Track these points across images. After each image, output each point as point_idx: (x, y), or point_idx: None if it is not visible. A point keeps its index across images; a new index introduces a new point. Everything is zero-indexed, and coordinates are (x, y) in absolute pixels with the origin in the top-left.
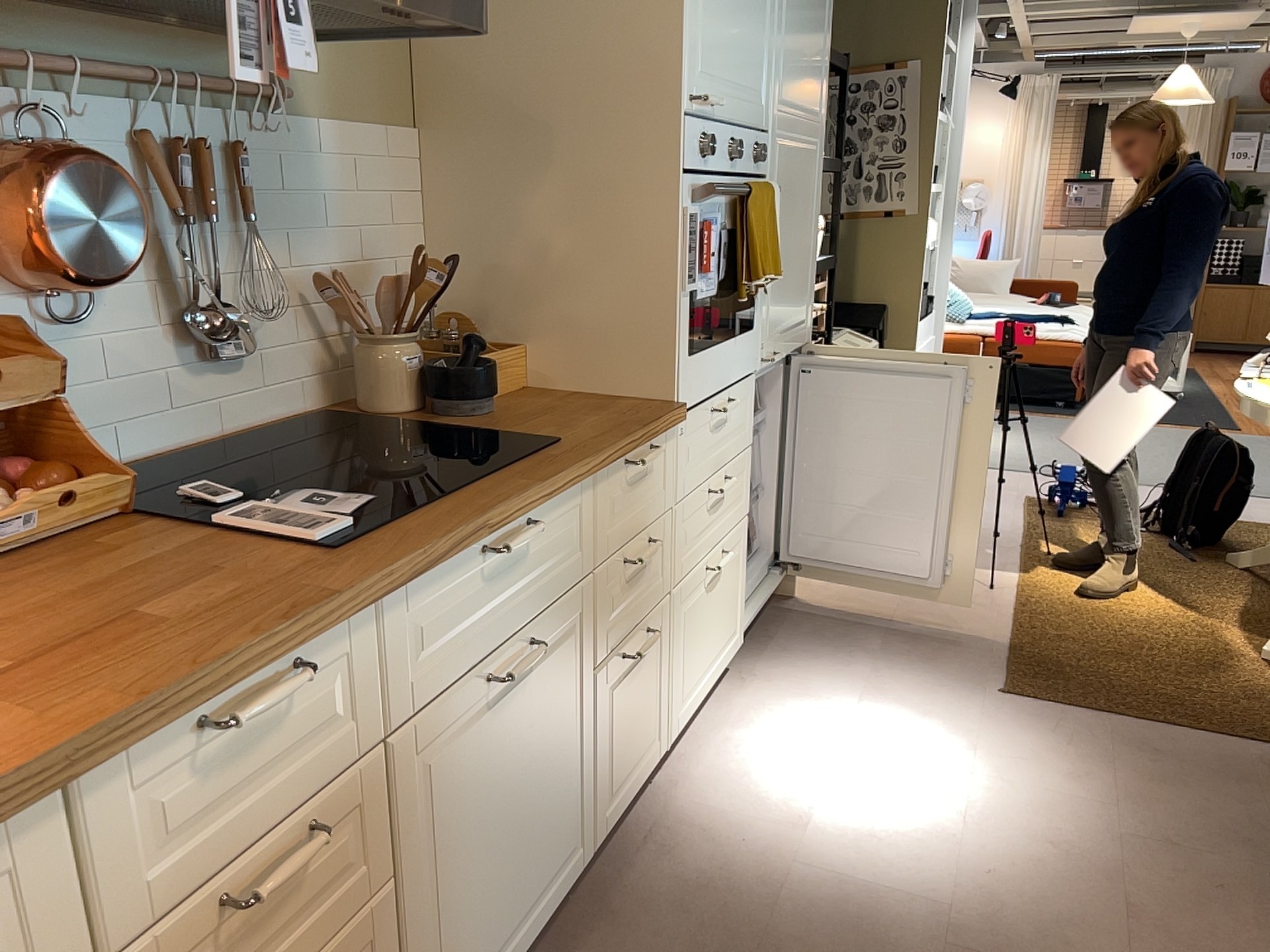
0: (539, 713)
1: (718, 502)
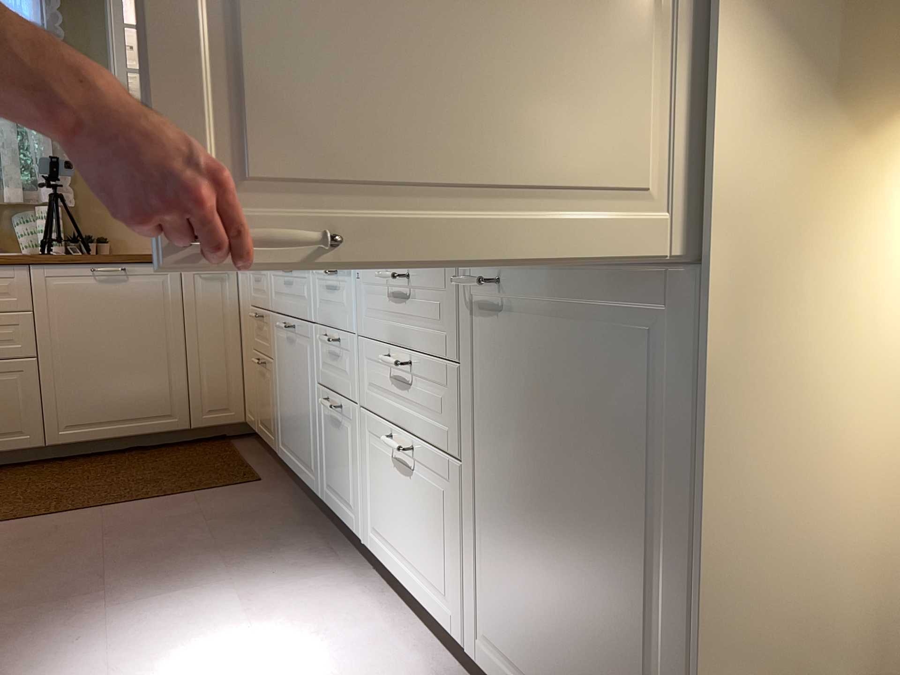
0: (298, 367)
1: (405, 385)
